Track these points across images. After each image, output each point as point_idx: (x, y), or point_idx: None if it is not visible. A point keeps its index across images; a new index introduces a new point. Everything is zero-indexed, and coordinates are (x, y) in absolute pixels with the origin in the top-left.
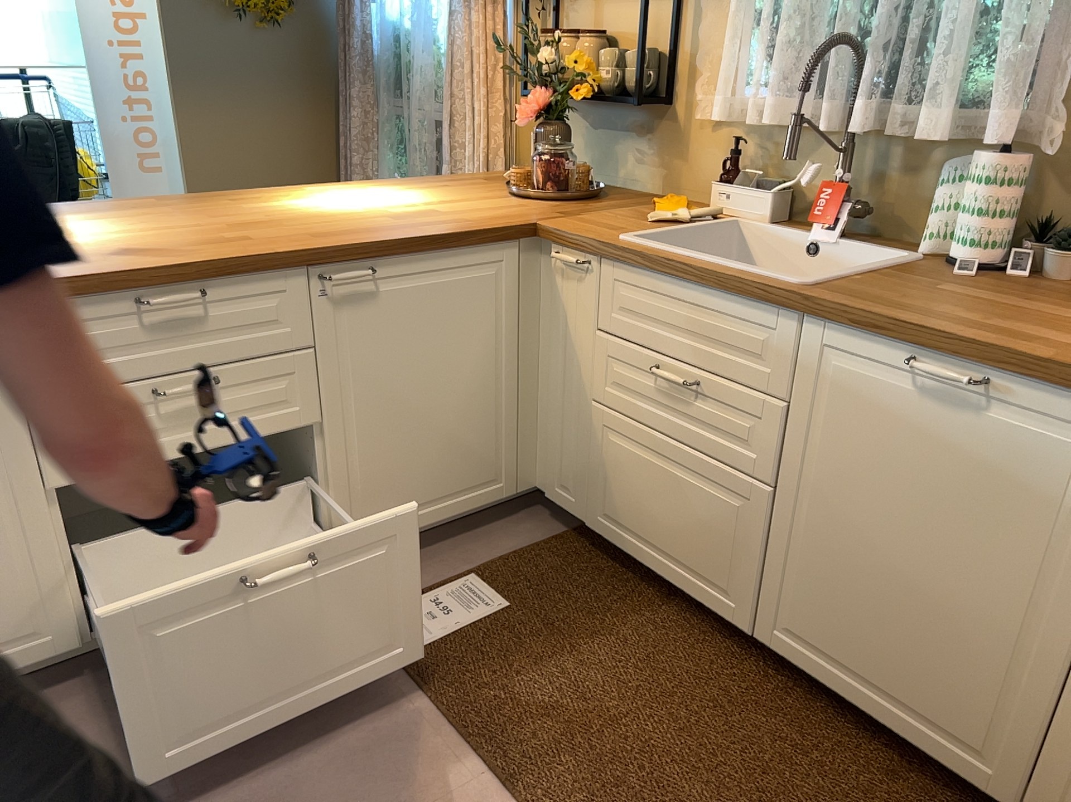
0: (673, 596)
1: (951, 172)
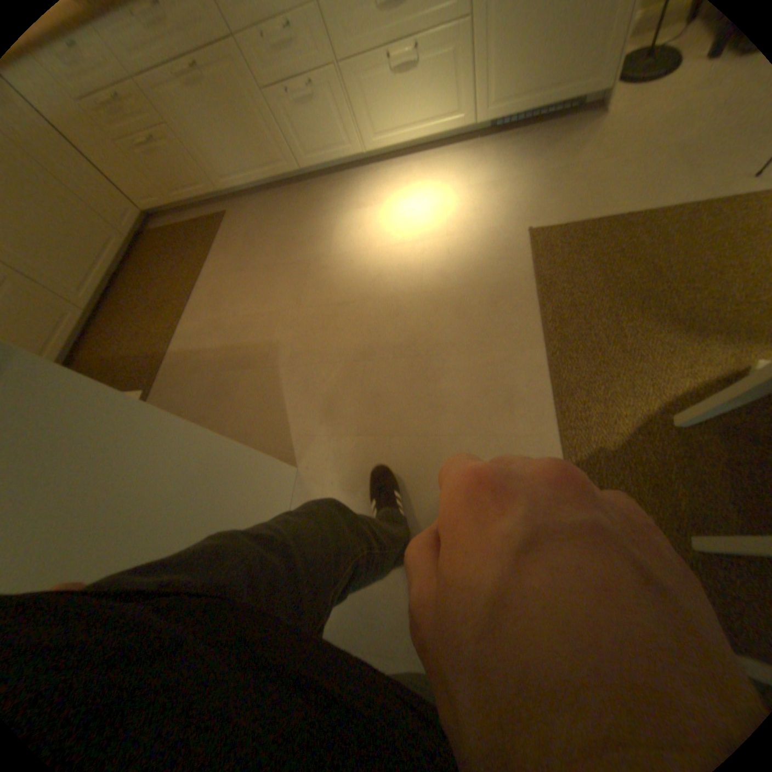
0: (70, 362)
1: None
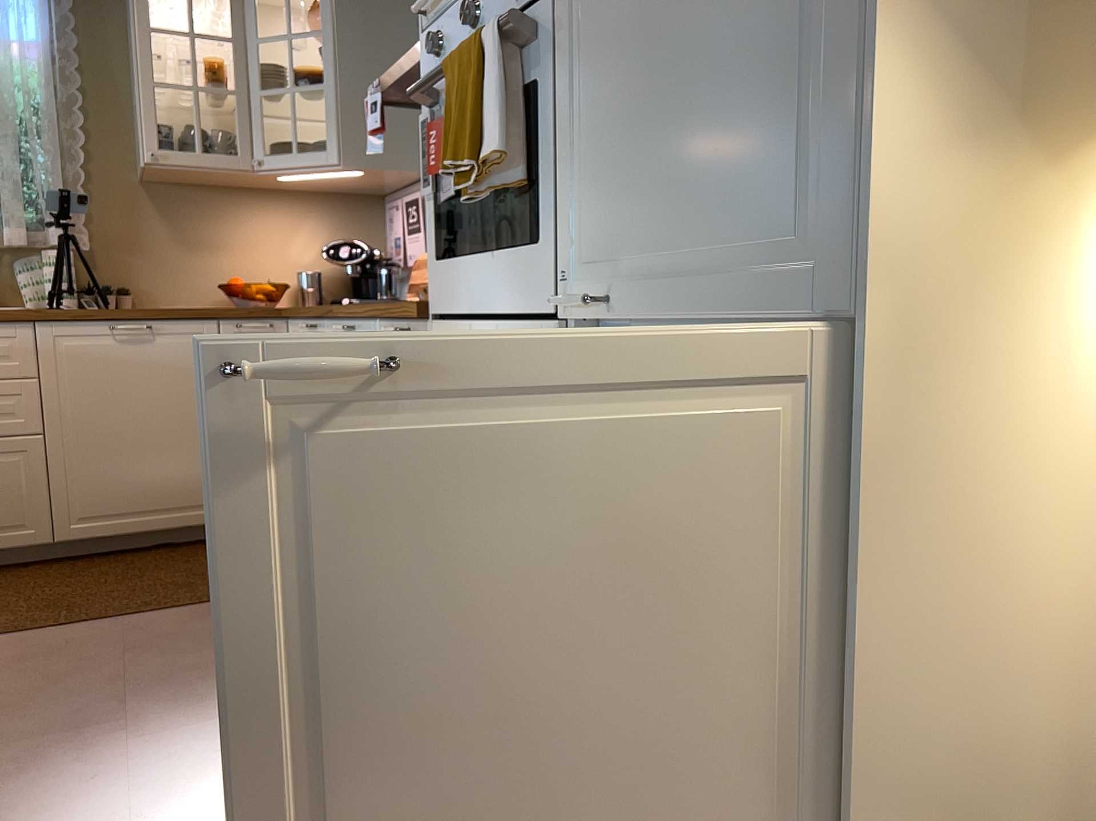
0: None
1: (25, 265)
